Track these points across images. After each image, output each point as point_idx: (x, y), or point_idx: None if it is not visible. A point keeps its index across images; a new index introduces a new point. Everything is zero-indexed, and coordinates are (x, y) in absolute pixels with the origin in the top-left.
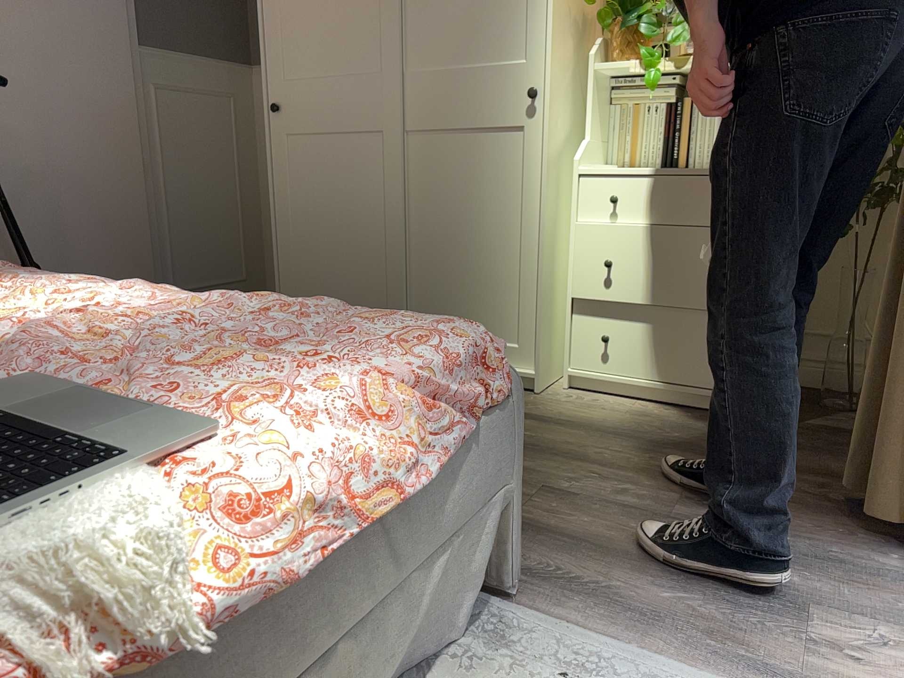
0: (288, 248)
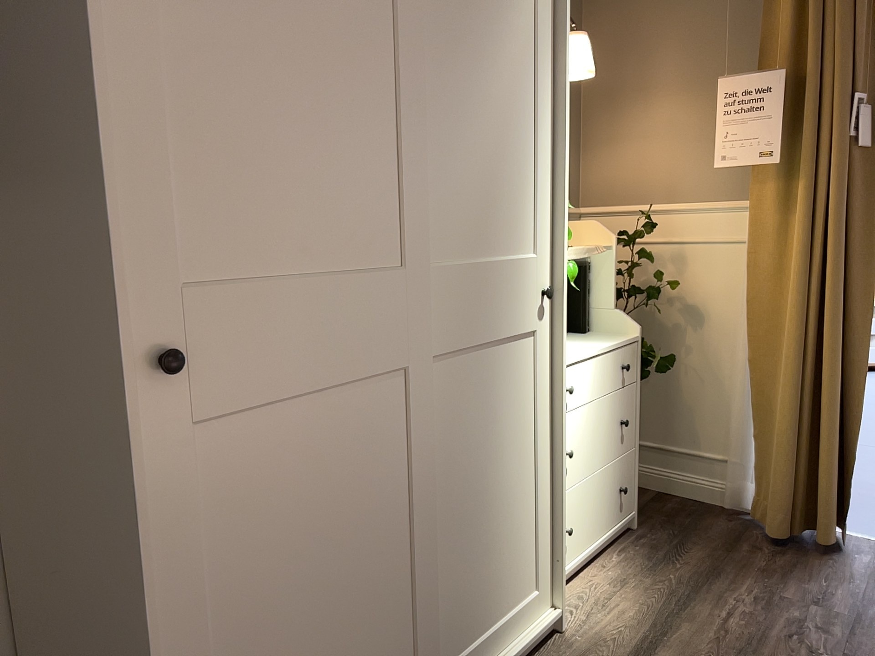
0: None
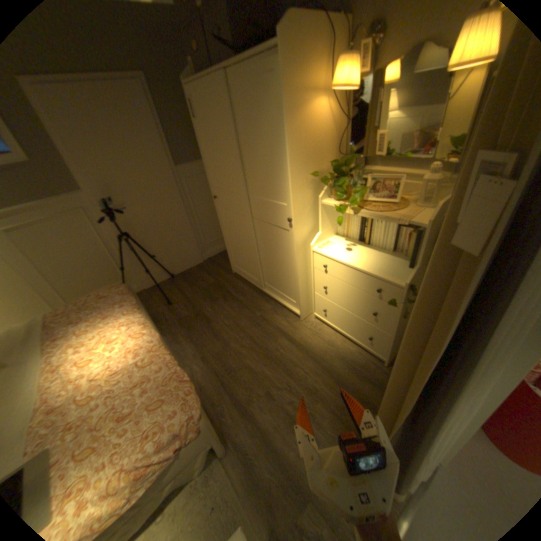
0: (229, 244)
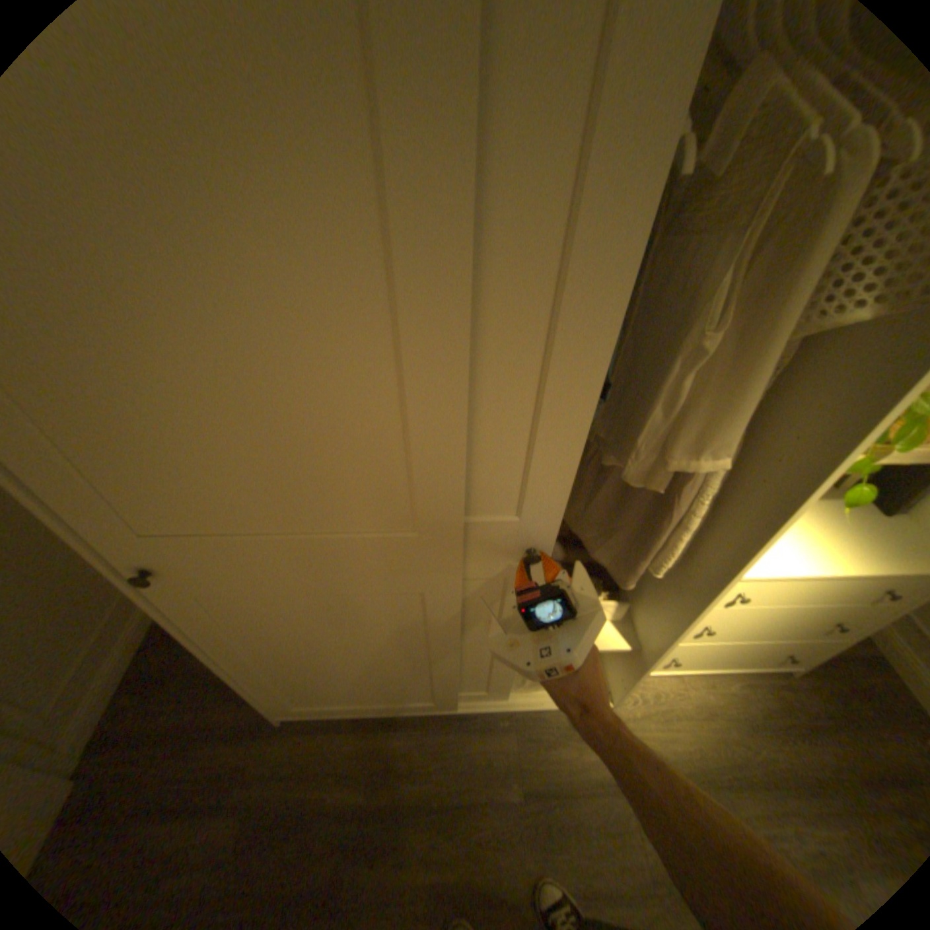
0: (254, 681)
